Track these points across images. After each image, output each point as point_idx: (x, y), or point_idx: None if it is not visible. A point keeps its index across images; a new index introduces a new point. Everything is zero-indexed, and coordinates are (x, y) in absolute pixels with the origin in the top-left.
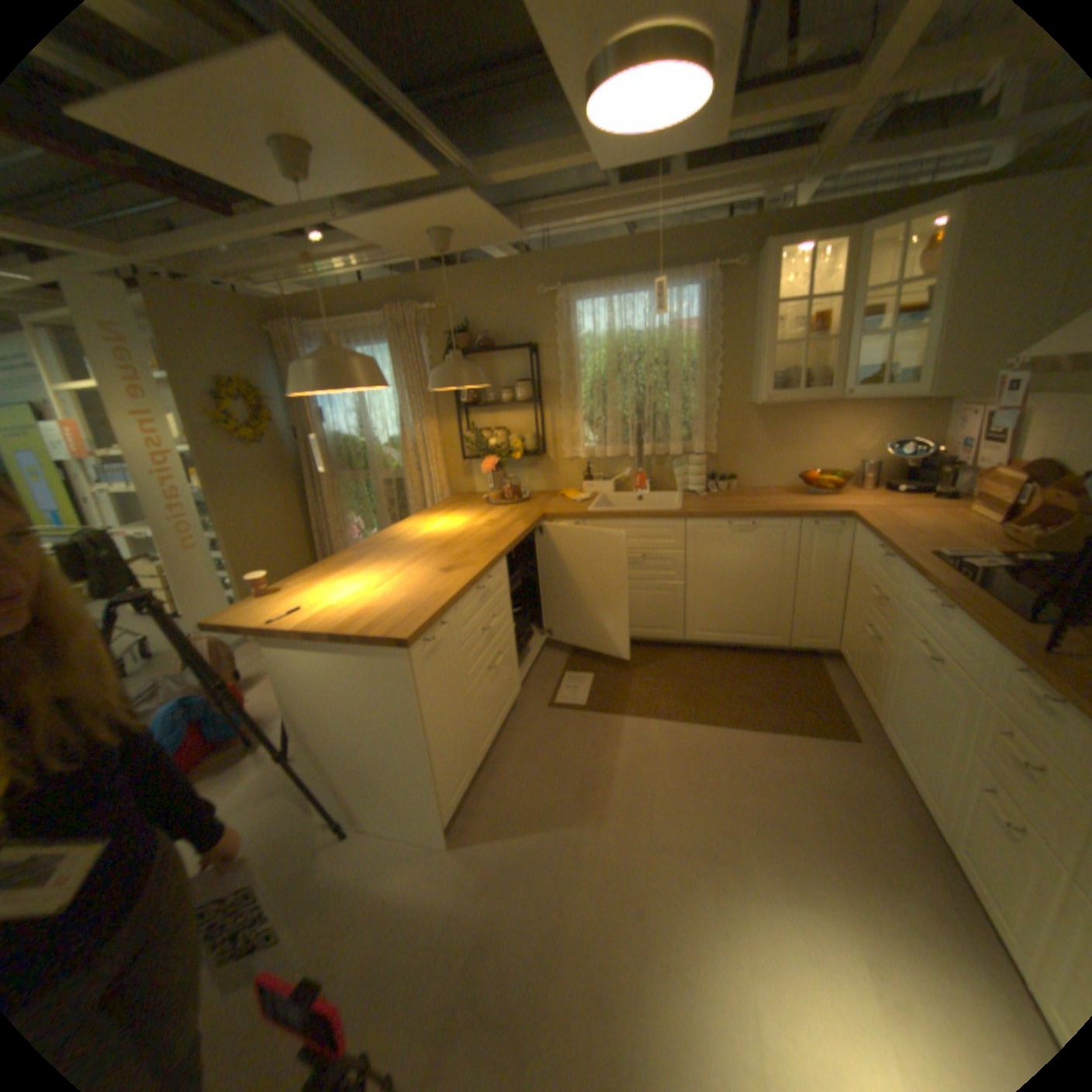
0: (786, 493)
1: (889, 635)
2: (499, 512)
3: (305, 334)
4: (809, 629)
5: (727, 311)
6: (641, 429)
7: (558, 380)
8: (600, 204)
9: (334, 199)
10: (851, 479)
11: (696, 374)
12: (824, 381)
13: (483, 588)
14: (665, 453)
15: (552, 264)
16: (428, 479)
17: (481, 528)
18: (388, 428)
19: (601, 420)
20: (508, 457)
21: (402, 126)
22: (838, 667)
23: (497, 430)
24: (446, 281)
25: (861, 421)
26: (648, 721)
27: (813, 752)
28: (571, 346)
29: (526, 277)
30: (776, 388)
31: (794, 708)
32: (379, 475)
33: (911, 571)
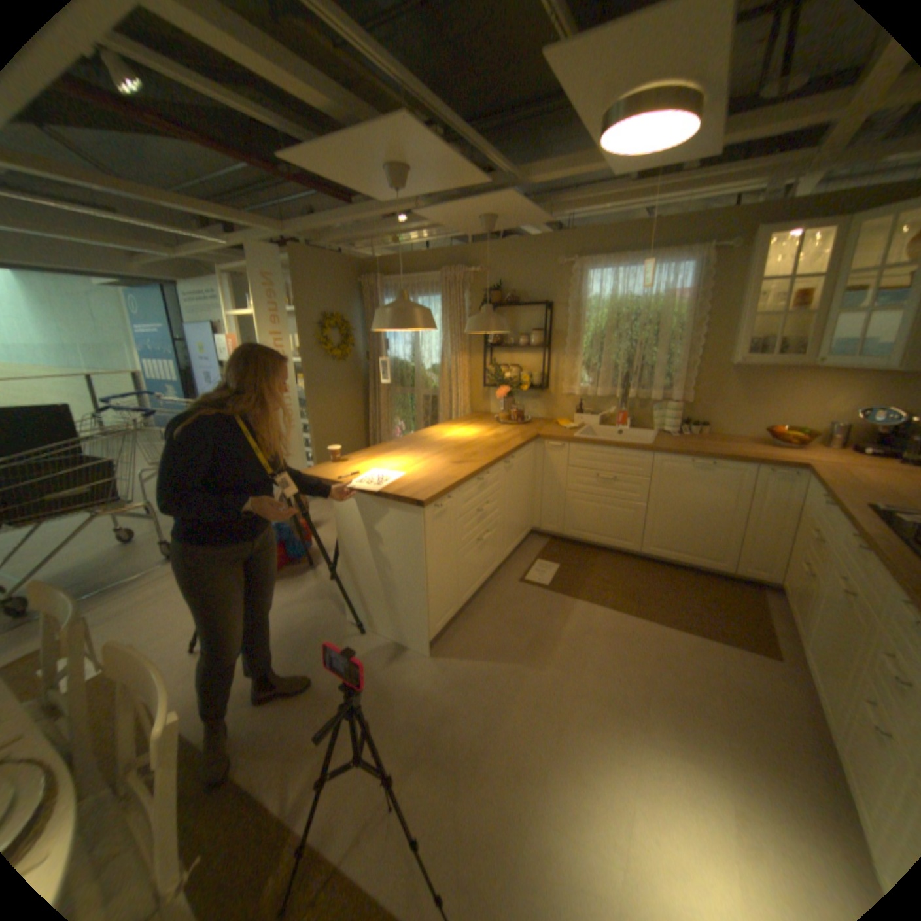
0: (753, 443)
1: (821, 573)
2: (503, 429)
3: (384, 285)
4: (756, 562)
5: (718, 283)
6: (628, 376)
7: (565, 331)
8: (617, 195)
9: (417, 195)
10: (818, 437)
11: (682, 334)
12: (800, 349)
13: (481, 480)
14: (647, 397)
15: (572, 240)
16: (454, 399)
17: (488, 439)
18: (431, 358)
19: (595, 366)
20: (517, 388)
21: (471, 143)
22: (780, 600)
23: (512, 367)
24: (489, 251)
25: (837, 387)
26: (596, 607)
27: (734, 659)
28: (579, 305)
29: (550, 250)
30: (752, 351)
31: (727, 623)
32: (420, 392)
33: (845, 518)
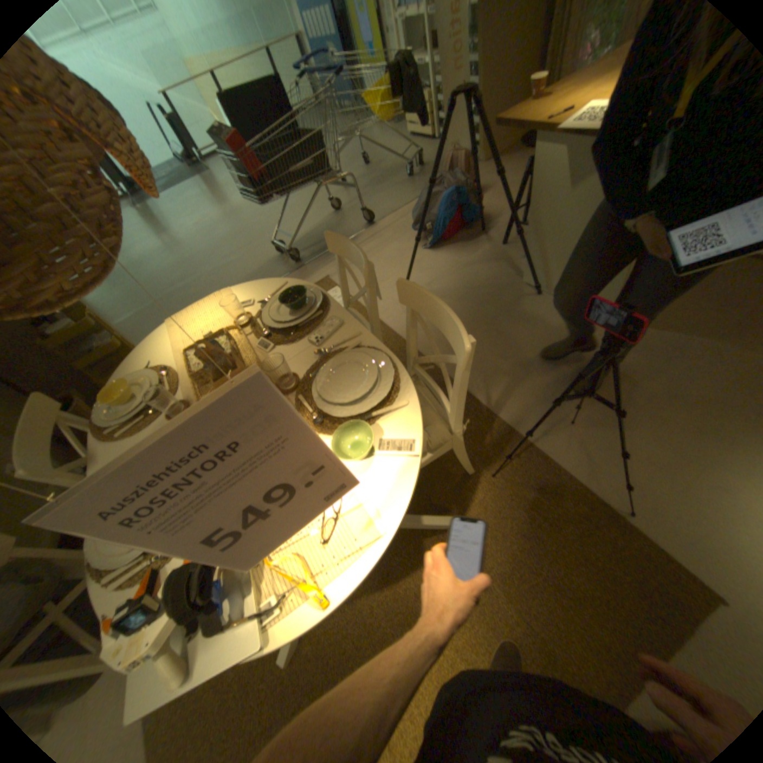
0: None
1: None
2: None
3: None
4: None
5: None
6: None
7: None
8: None
9: None
10: None
11: None
12: None
13: None
14: None
15: None
16: None
17: None
18: None
19: None
20: None
21: None
22: None
23: None
24: None
25: None
26: None
27: None
28: None
29: None
30: None
31: None
32: None
33: None
